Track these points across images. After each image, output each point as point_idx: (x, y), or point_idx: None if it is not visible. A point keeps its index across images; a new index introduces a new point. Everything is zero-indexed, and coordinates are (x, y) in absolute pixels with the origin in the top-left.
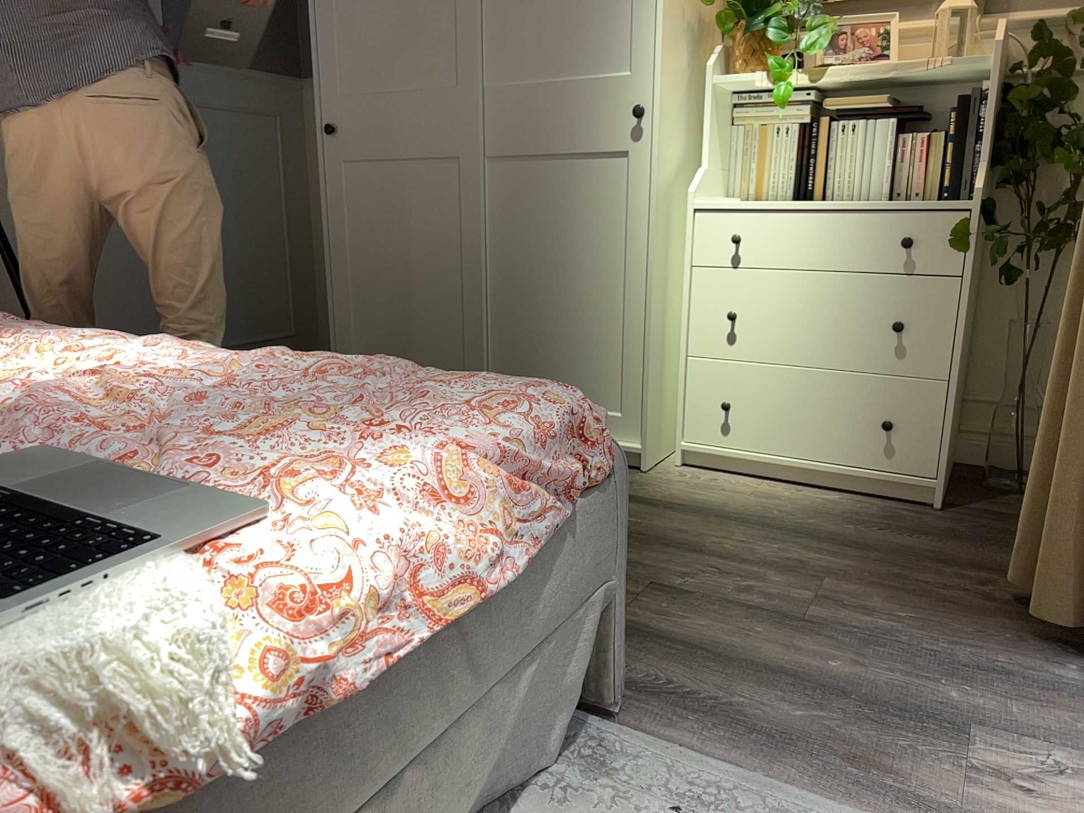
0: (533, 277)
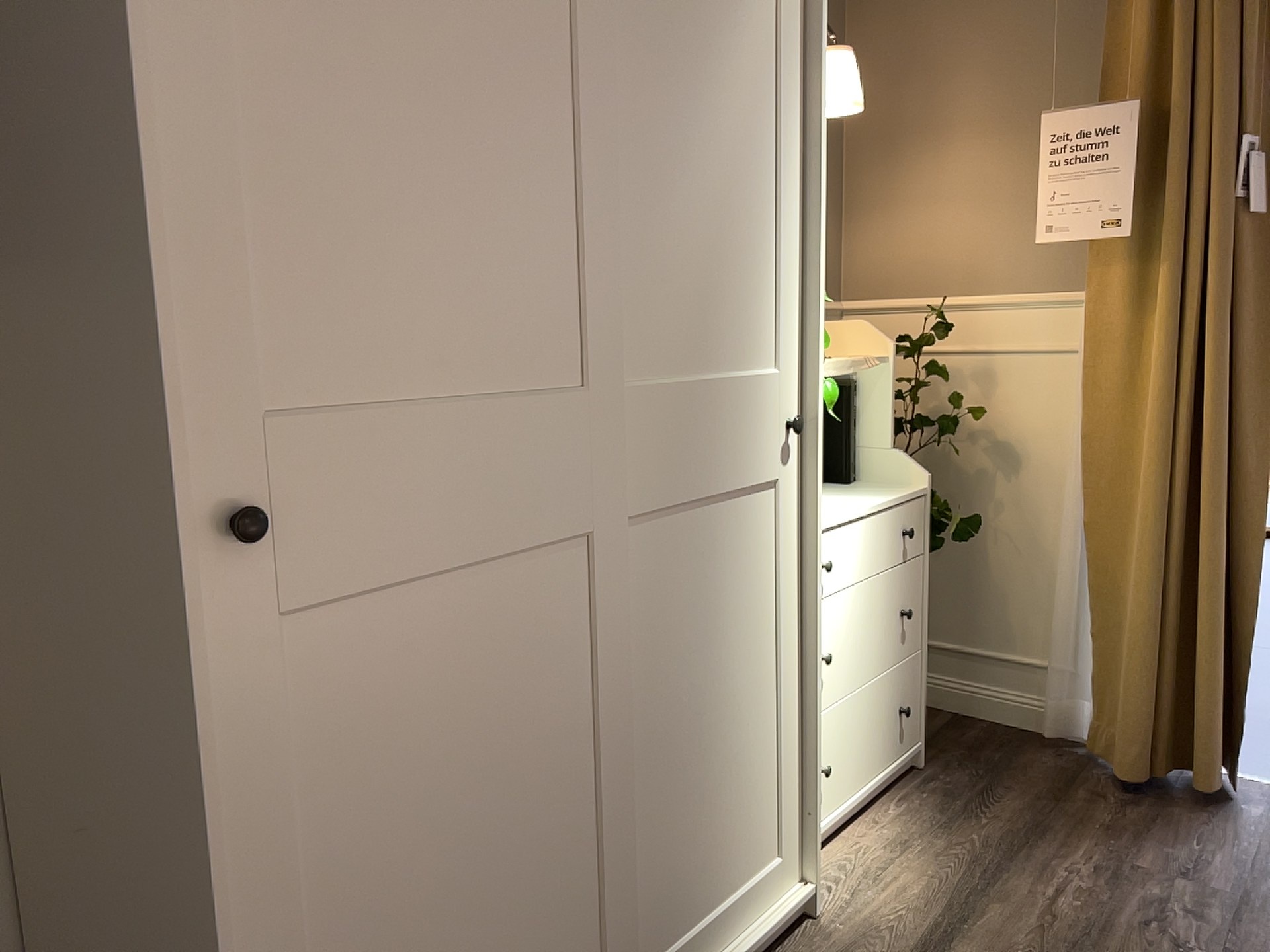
0: (681, 710)
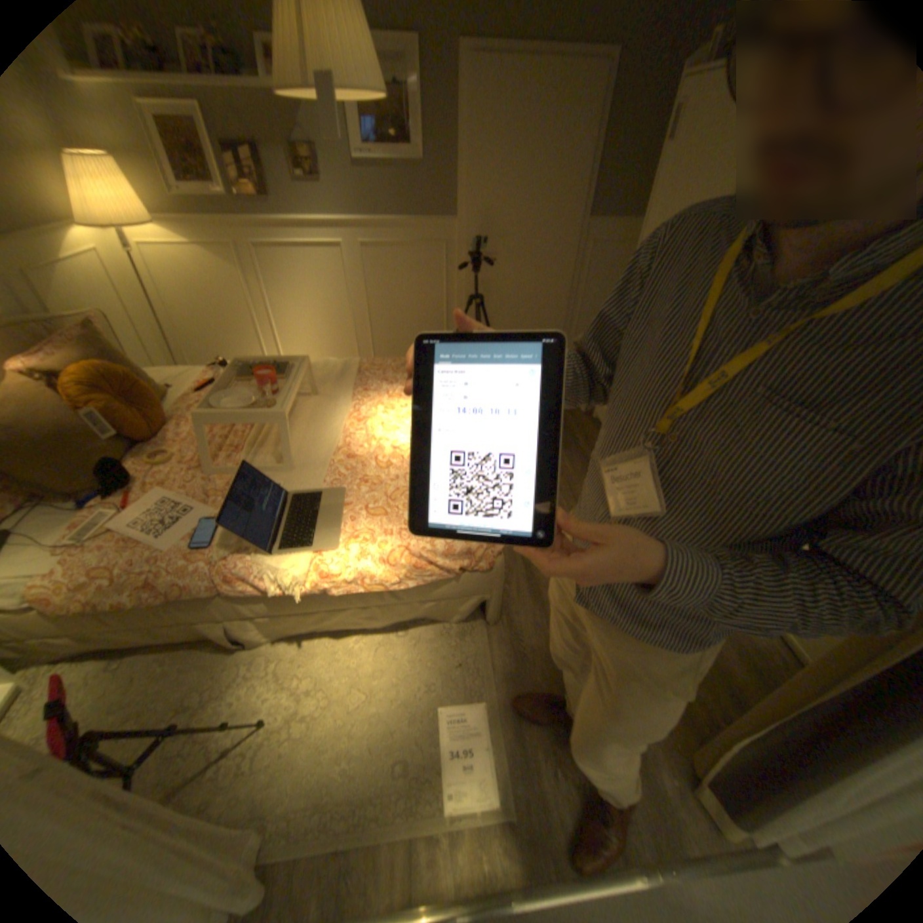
0: None
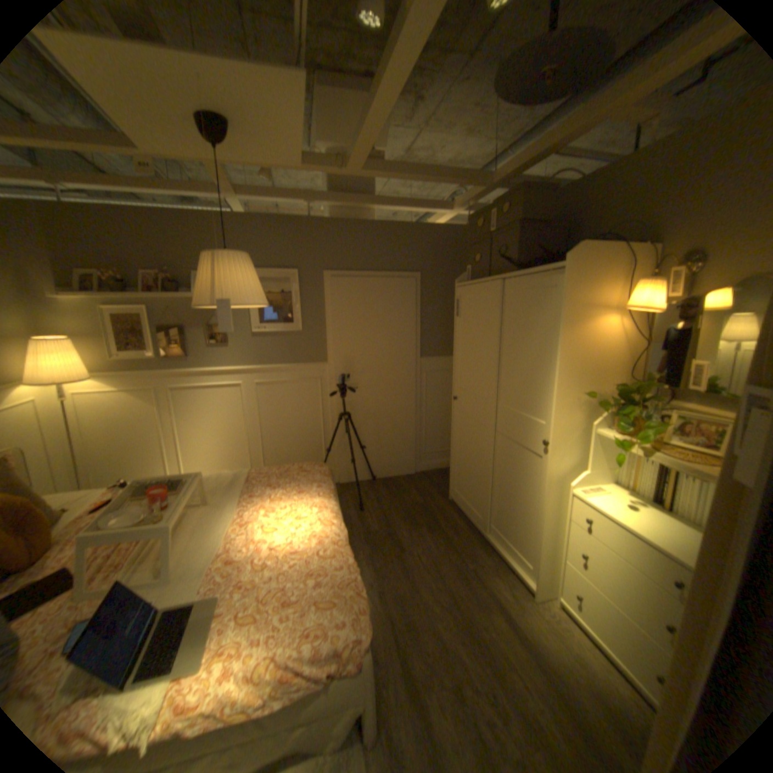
0: (507, 488)
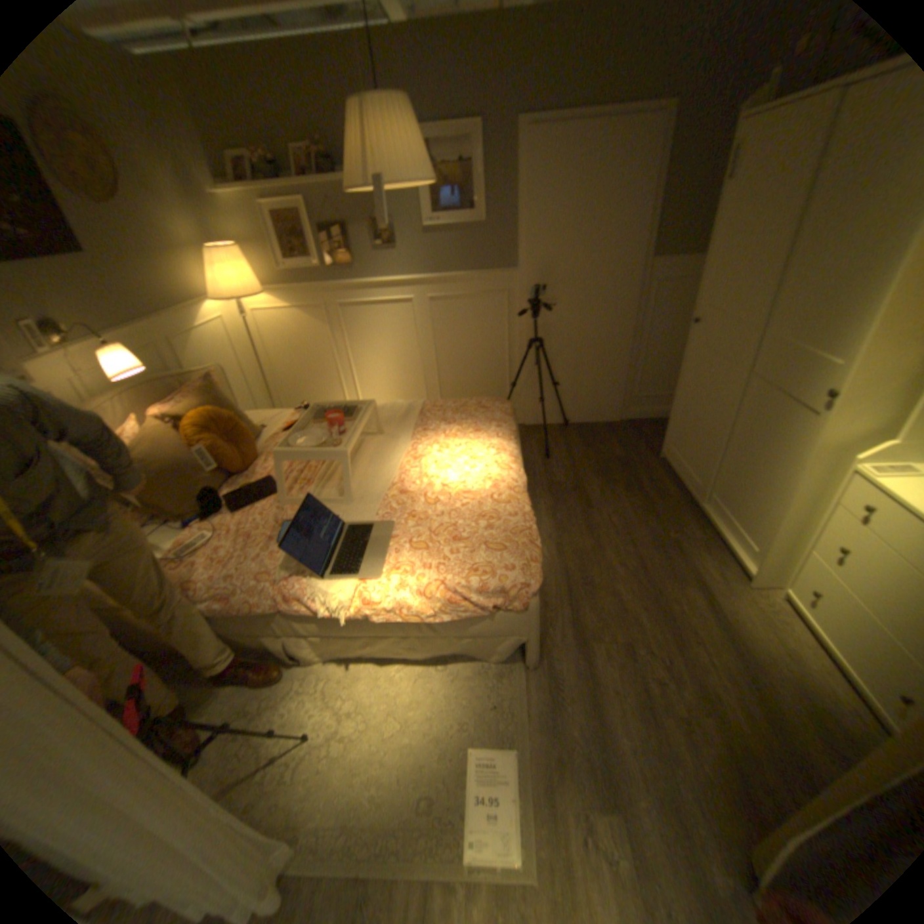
0: (748, 451)
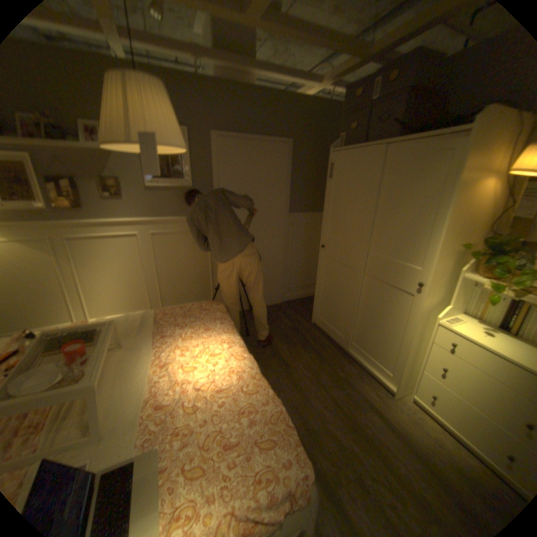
0: (372, 316)
